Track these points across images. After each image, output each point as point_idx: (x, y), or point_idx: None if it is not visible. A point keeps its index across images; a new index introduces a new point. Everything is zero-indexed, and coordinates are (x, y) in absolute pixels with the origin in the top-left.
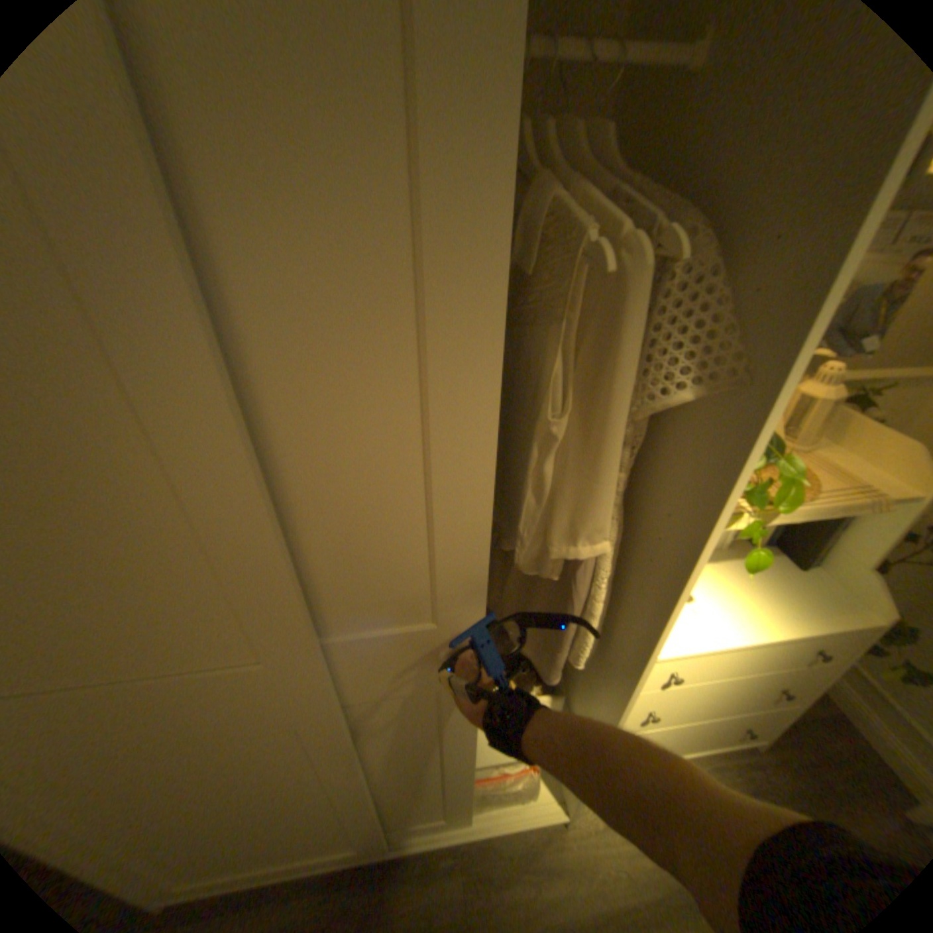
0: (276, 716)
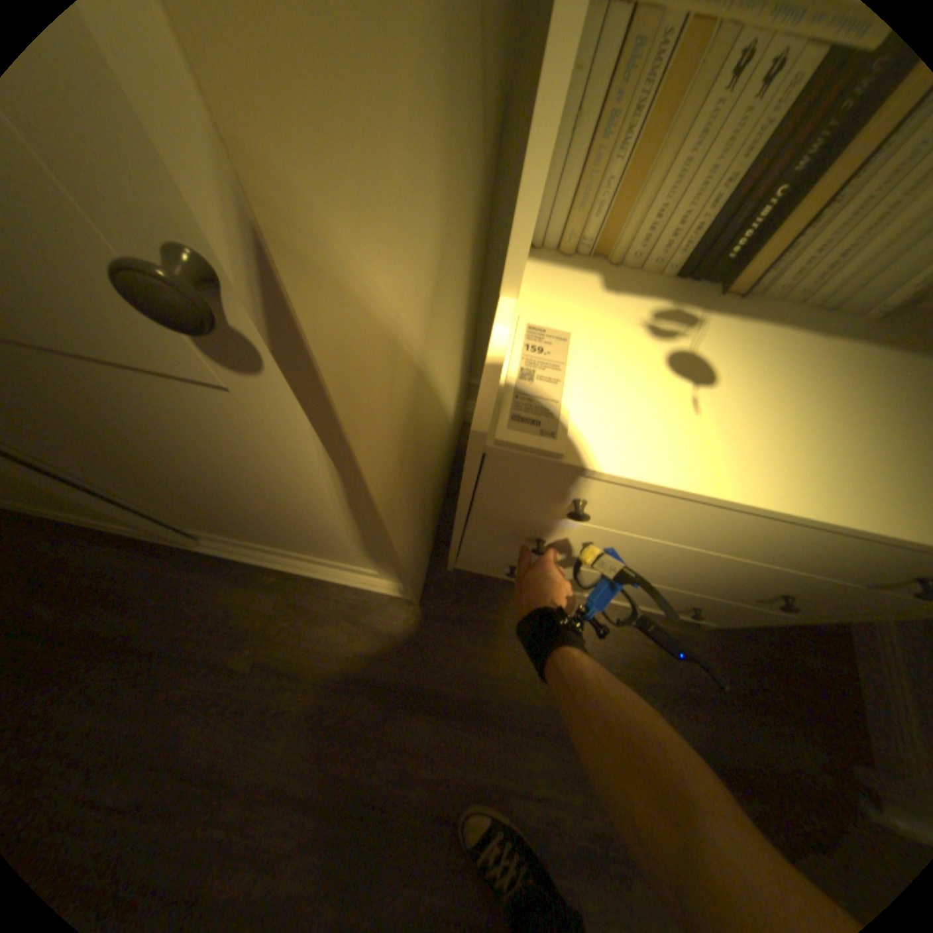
0: None
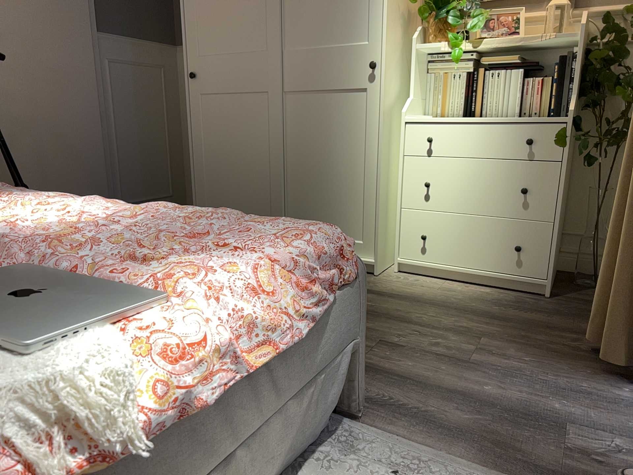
0: (265, 80)
